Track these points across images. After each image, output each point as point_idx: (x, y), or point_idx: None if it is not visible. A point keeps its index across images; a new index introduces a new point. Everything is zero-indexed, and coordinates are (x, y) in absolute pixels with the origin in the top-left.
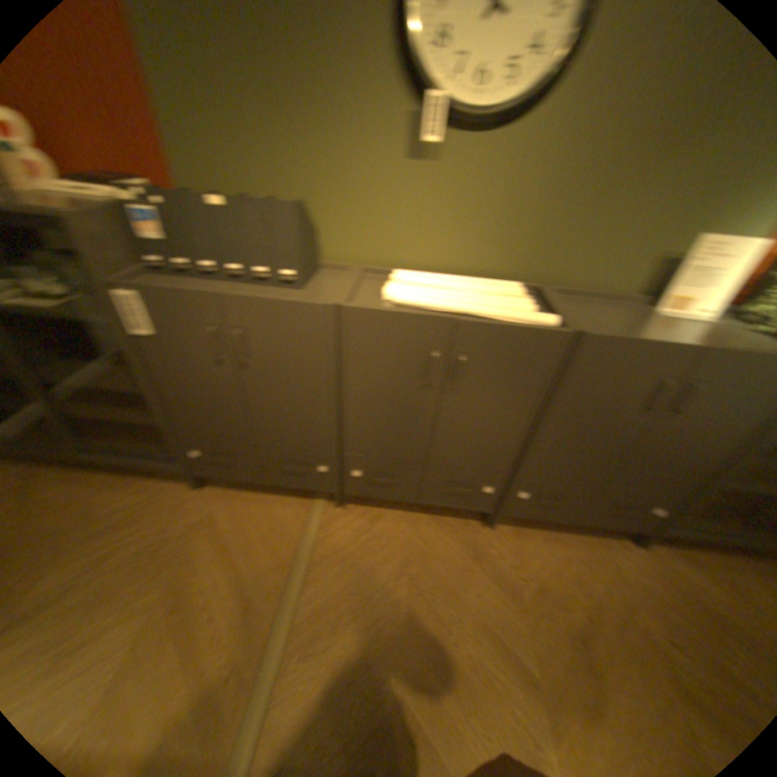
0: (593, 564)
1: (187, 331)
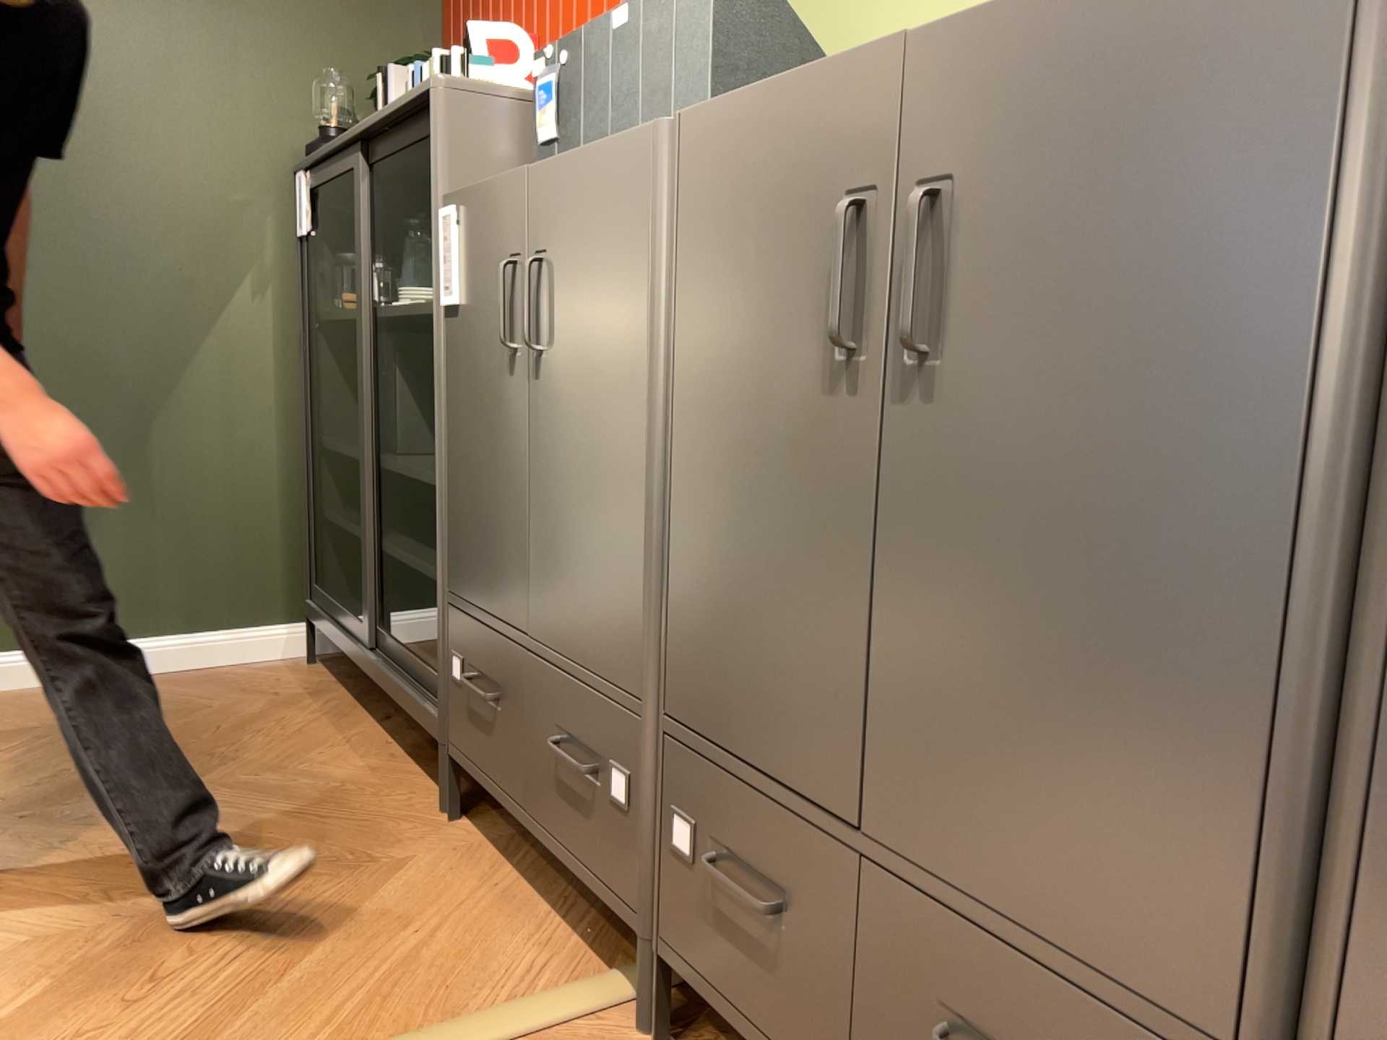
0: None
1: (486, 287)
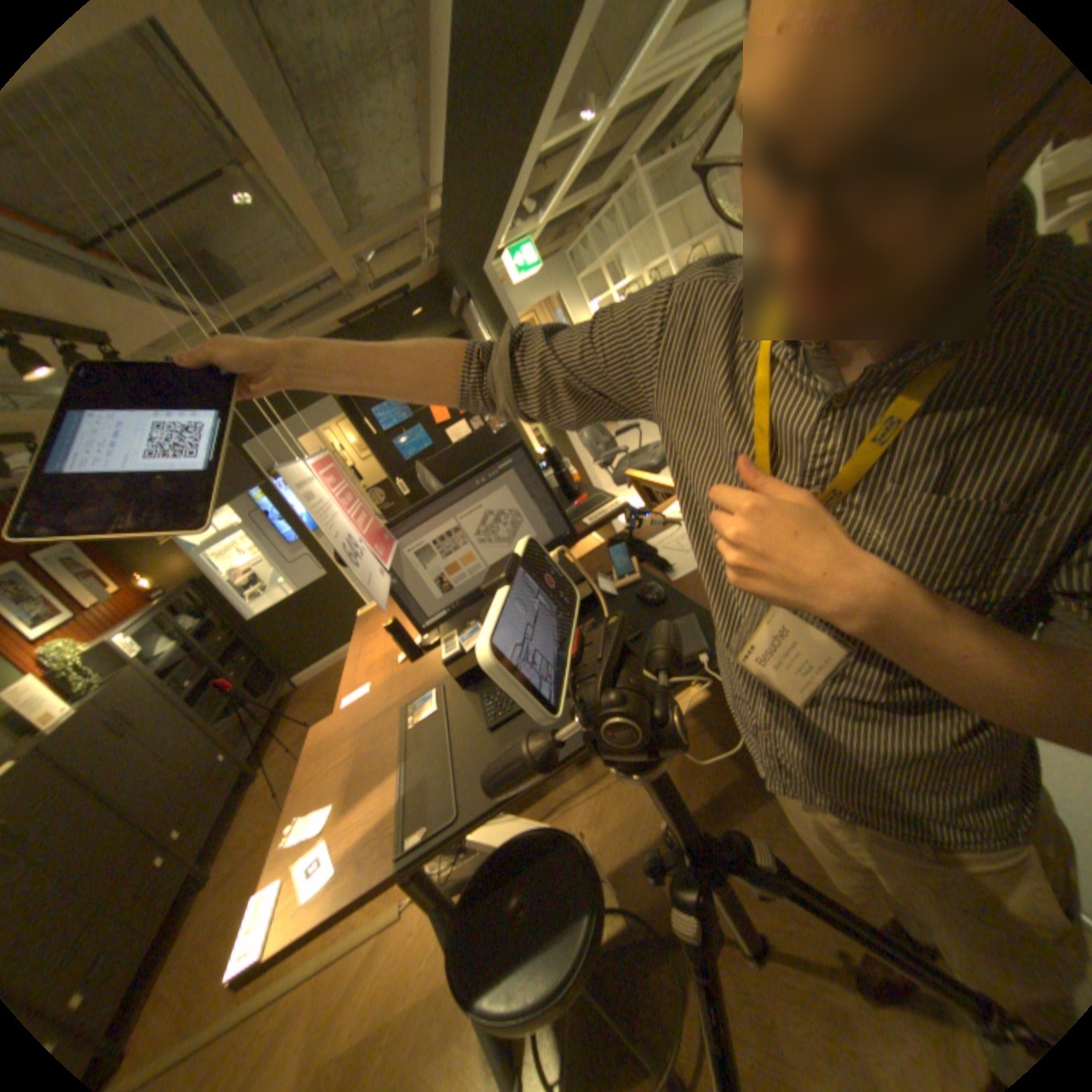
0: (255, 803)
1: None
